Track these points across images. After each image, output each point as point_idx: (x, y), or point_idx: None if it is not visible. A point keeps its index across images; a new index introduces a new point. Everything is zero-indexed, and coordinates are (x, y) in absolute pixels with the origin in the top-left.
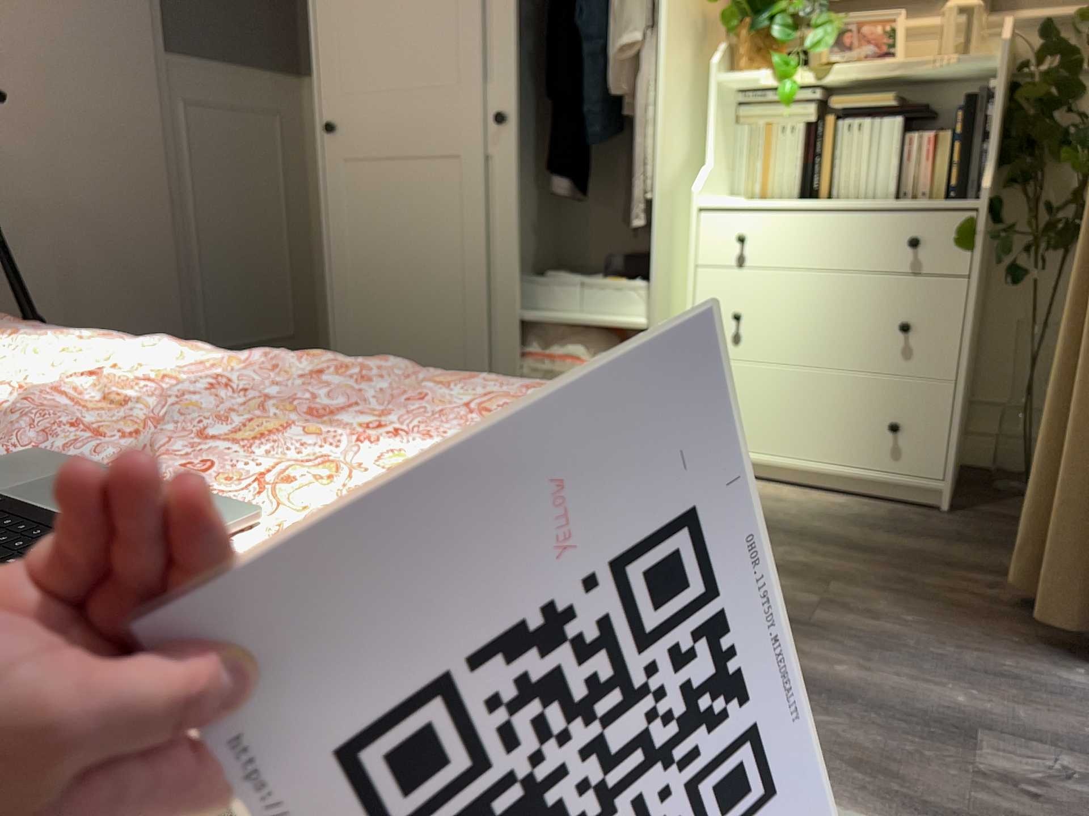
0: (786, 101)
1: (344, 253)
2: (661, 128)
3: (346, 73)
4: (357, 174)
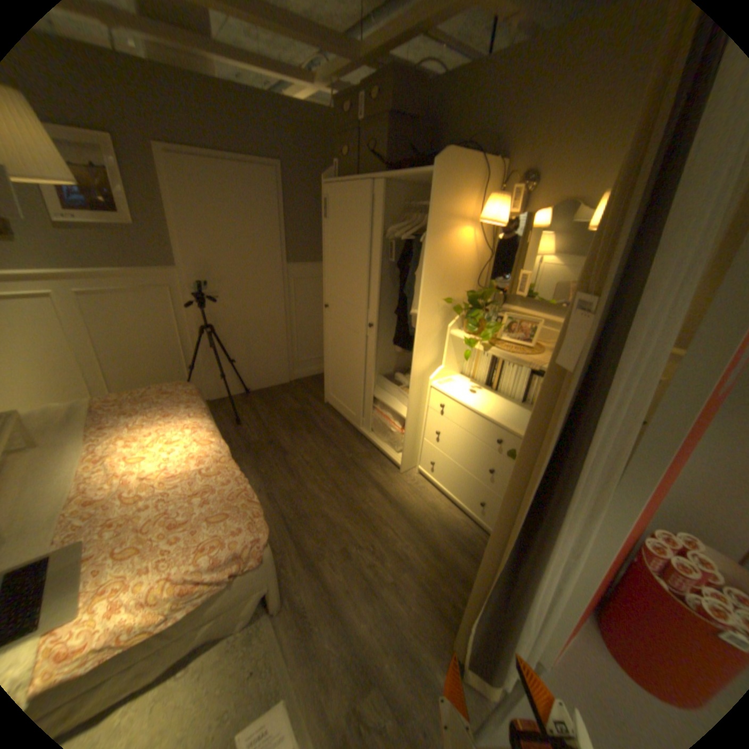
0: (467, 358)
1: (328, 349)
2: (415, 355)
3: (332, 288)
4: (333, 325)
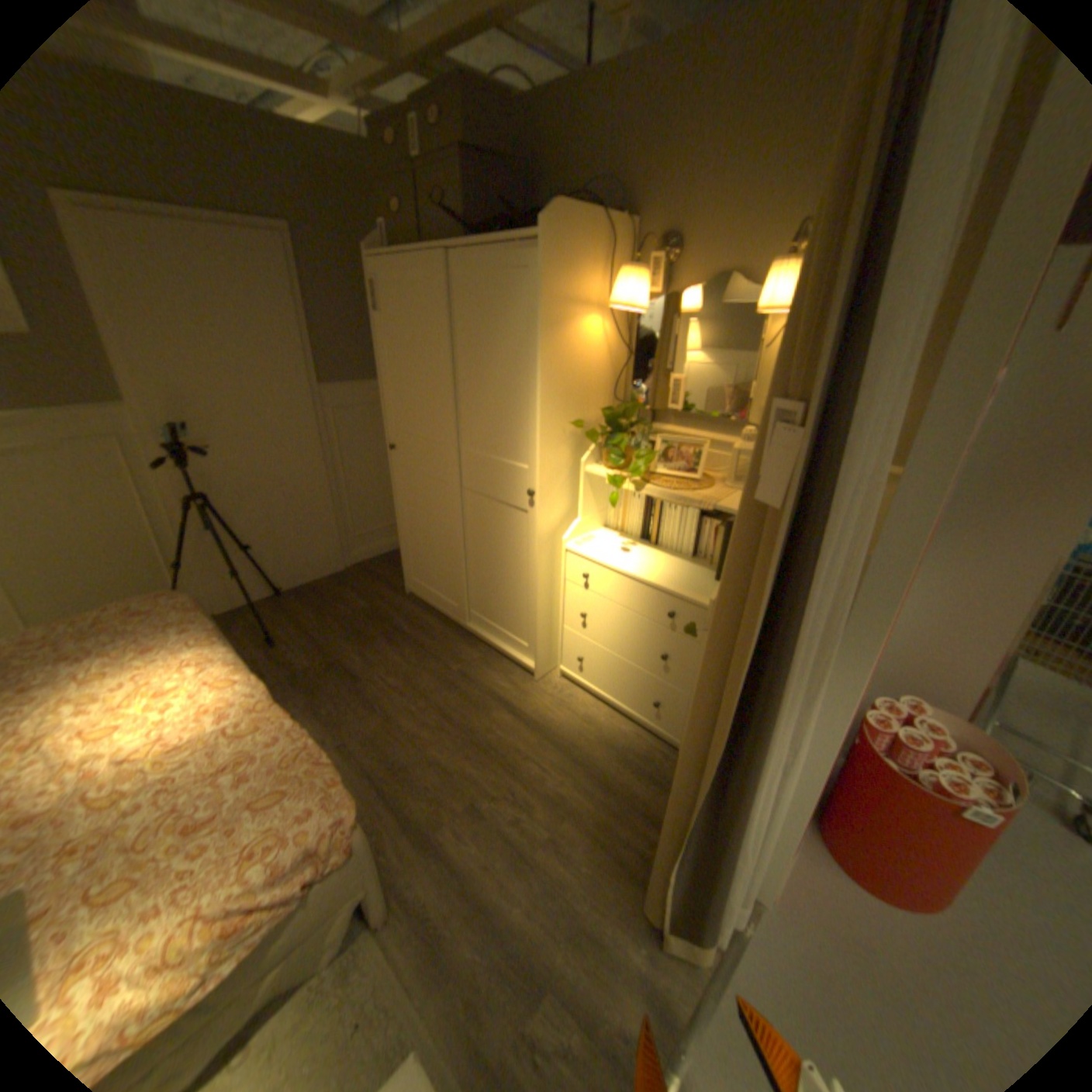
0: (613, 504)
1: (403, 513)
2: (539, 508)
3: (397, 420)
4: (406, 475)
